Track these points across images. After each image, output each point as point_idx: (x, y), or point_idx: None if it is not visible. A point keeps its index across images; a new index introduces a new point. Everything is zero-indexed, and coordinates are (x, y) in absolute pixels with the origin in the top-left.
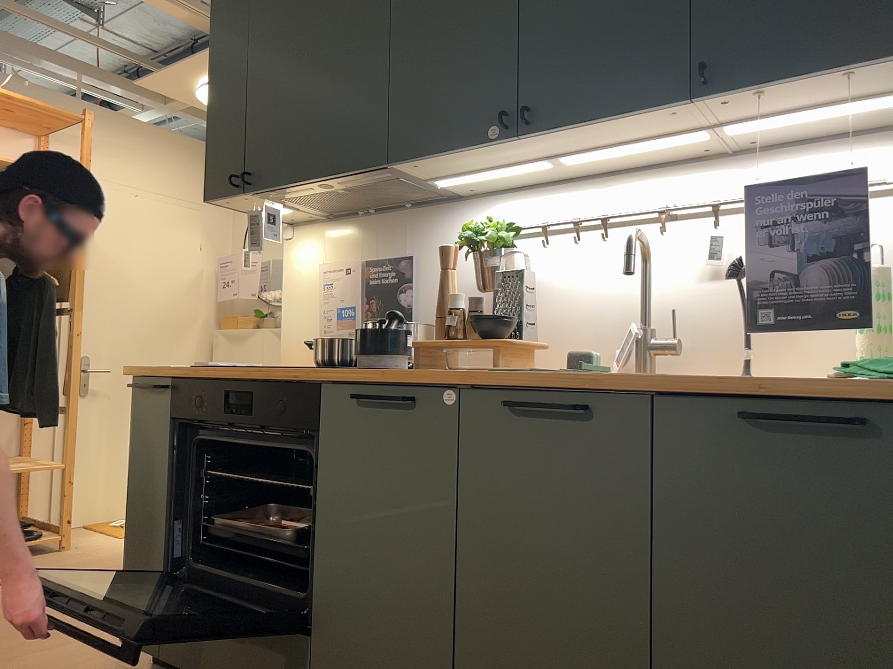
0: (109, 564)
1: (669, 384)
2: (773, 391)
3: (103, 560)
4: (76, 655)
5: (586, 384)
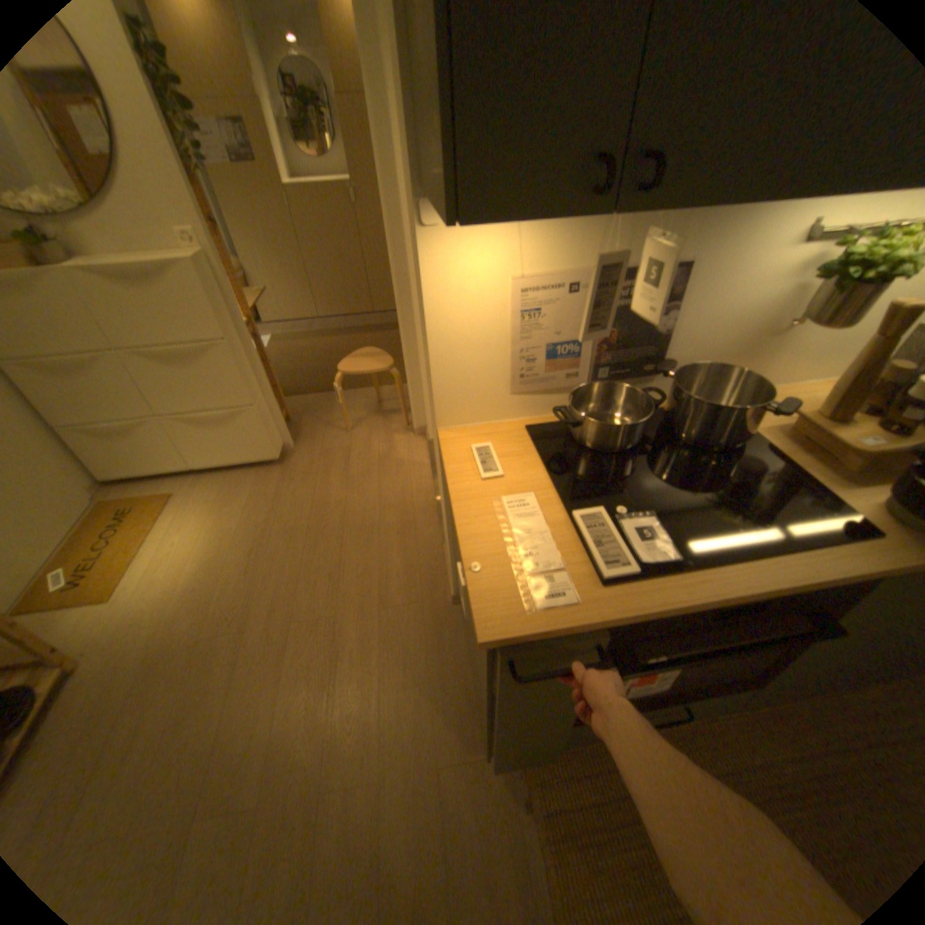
0: (183, 649)
1: None
2: None
3: (160, 648)
4: (411, 787)
5: None
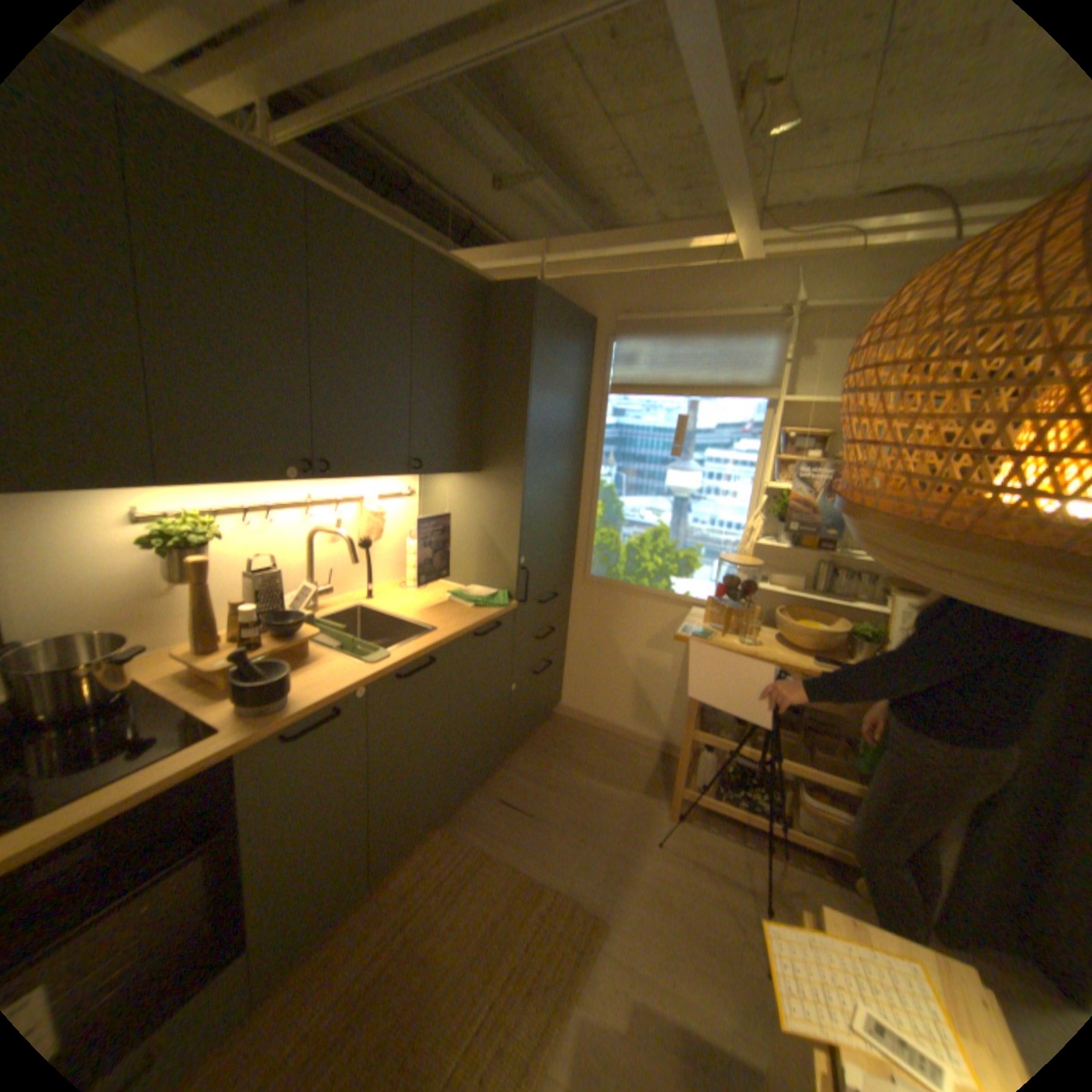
0: None
1: (460, 634)
2: (482, 623)
3: None
4: None
5: (432, 648)
